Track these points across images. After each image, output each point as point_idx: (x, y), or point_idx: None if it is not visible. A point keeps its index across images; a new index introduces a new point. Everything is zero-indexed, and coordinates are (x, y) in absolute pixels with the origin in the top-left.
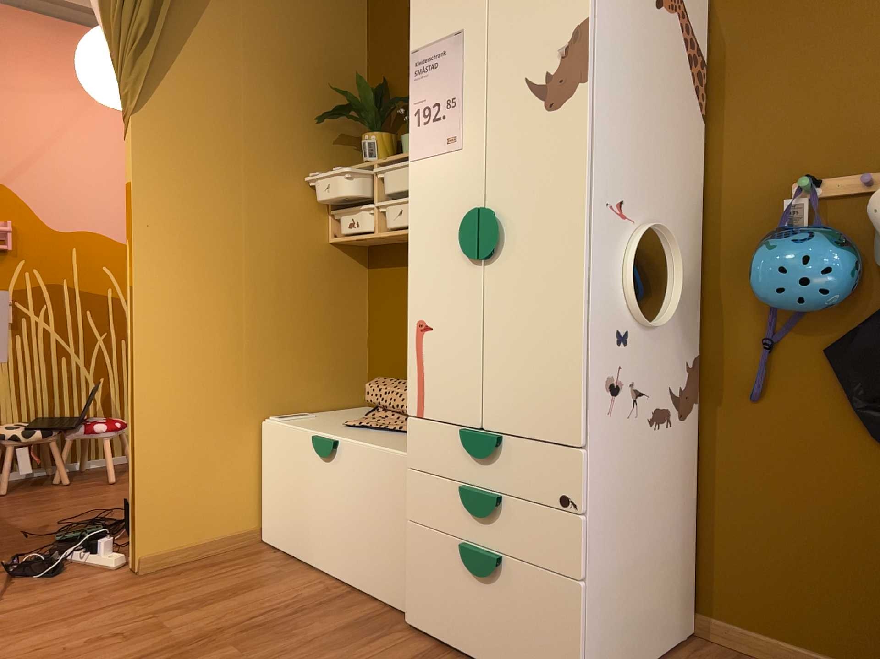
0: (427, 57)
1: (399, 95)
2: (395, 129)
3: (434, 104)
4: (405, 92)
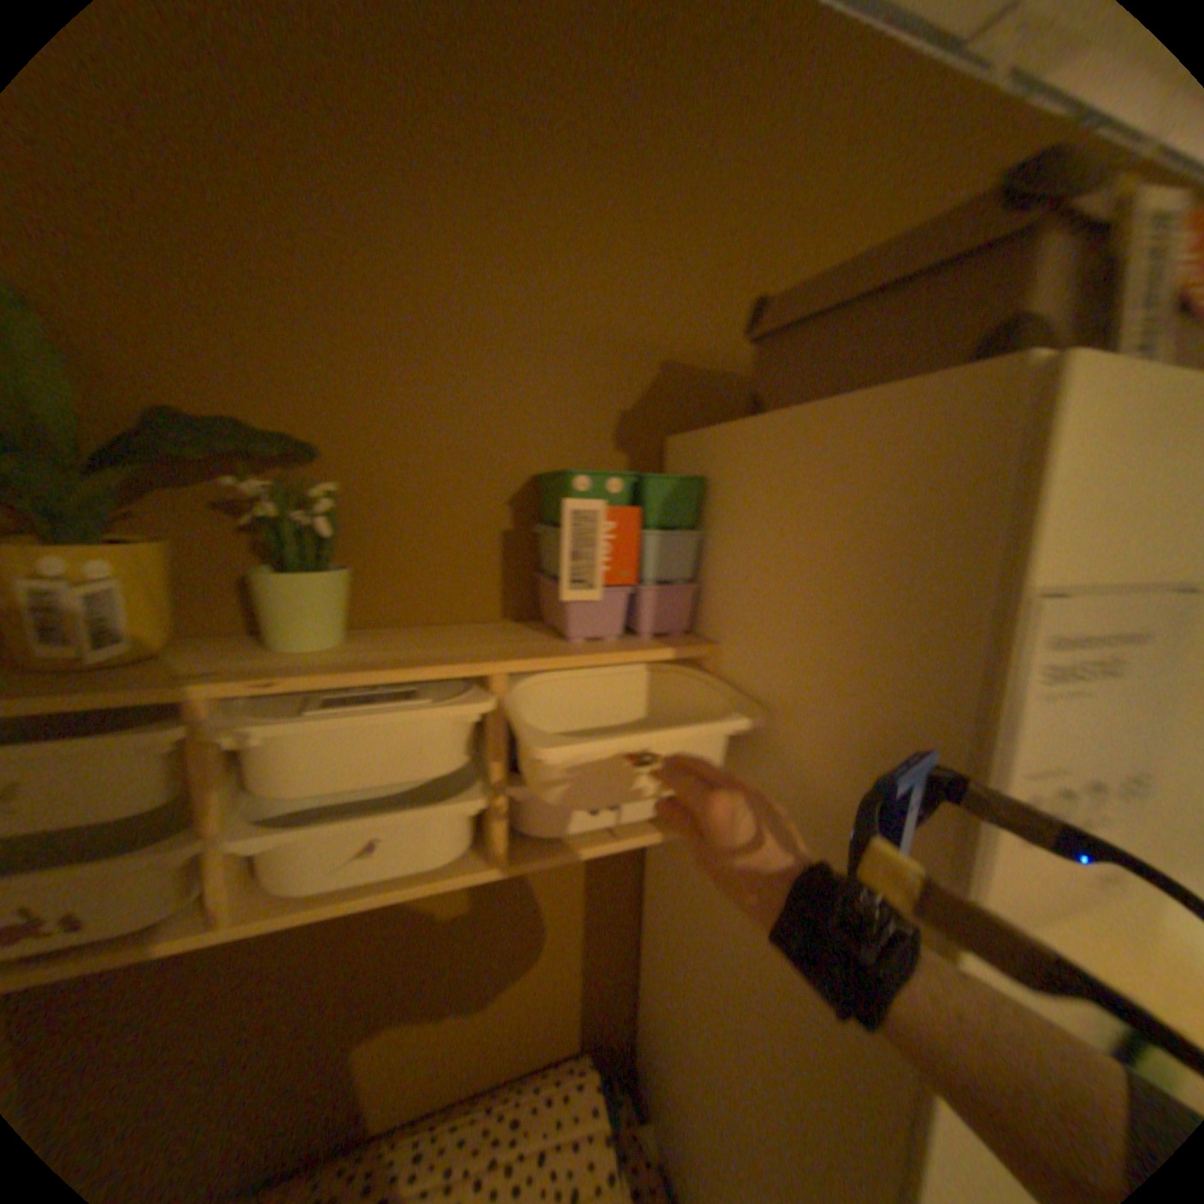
0: (1093, 625)
1: (133, 374)
2: (120, 492)
3: (1088, 780)
4: (167, 374)
